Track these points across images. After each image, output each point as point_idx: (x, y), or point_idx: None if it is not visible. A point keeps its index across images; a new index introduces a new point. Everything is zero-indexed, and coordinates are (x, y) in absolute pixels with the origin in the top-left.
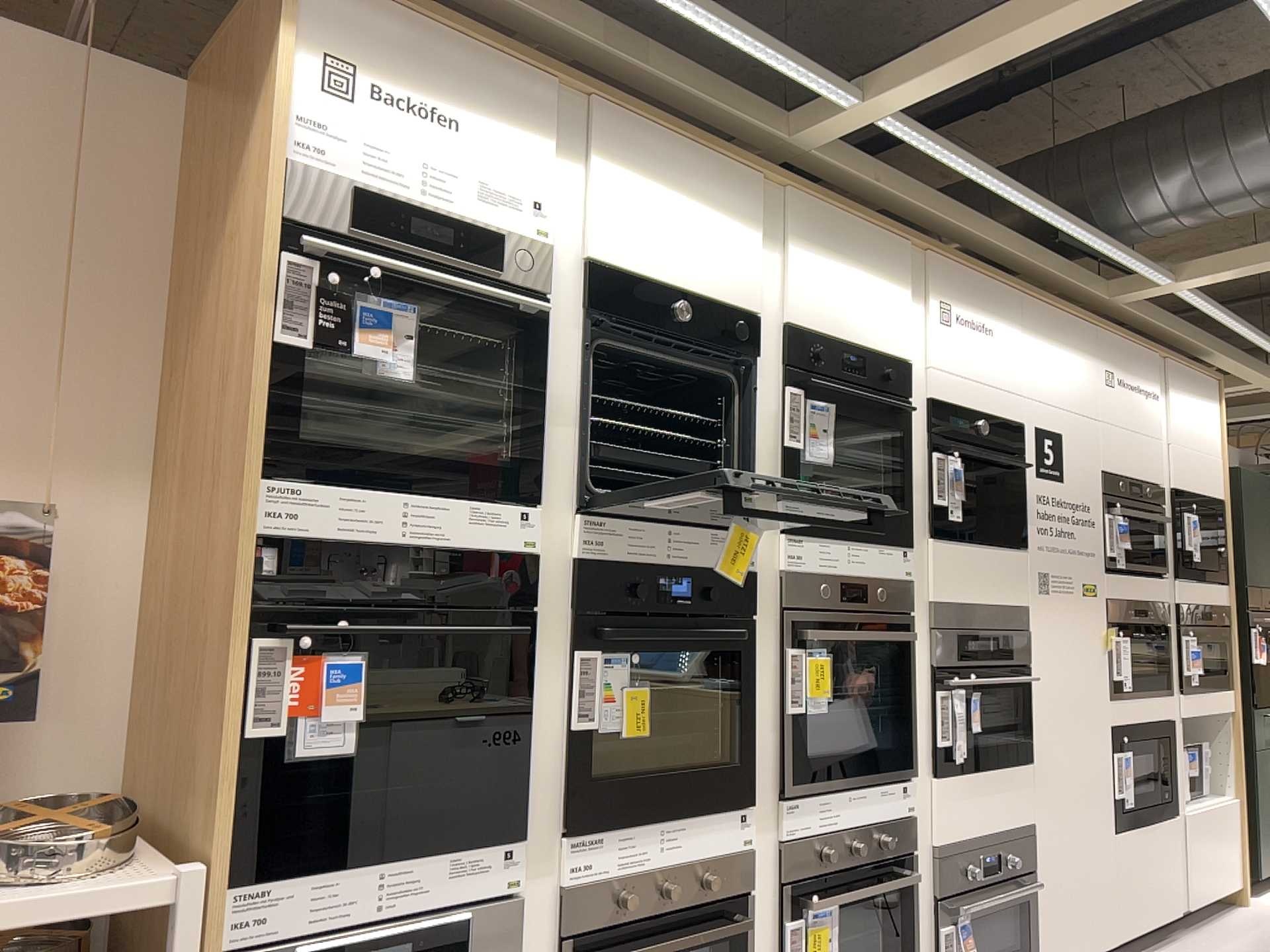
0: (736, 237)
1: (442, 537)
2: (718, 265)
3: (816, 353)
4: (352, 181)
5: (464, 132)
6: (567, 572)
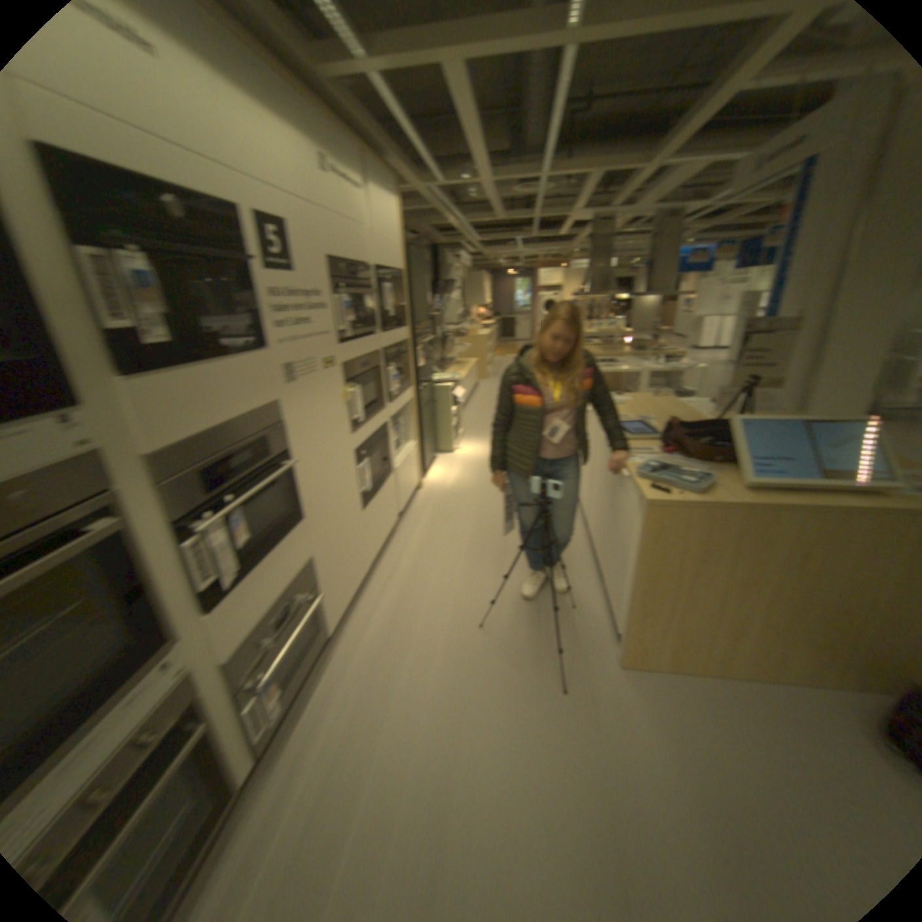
0: None
1: None
2: None
3: None
4: None
5: None
6: None
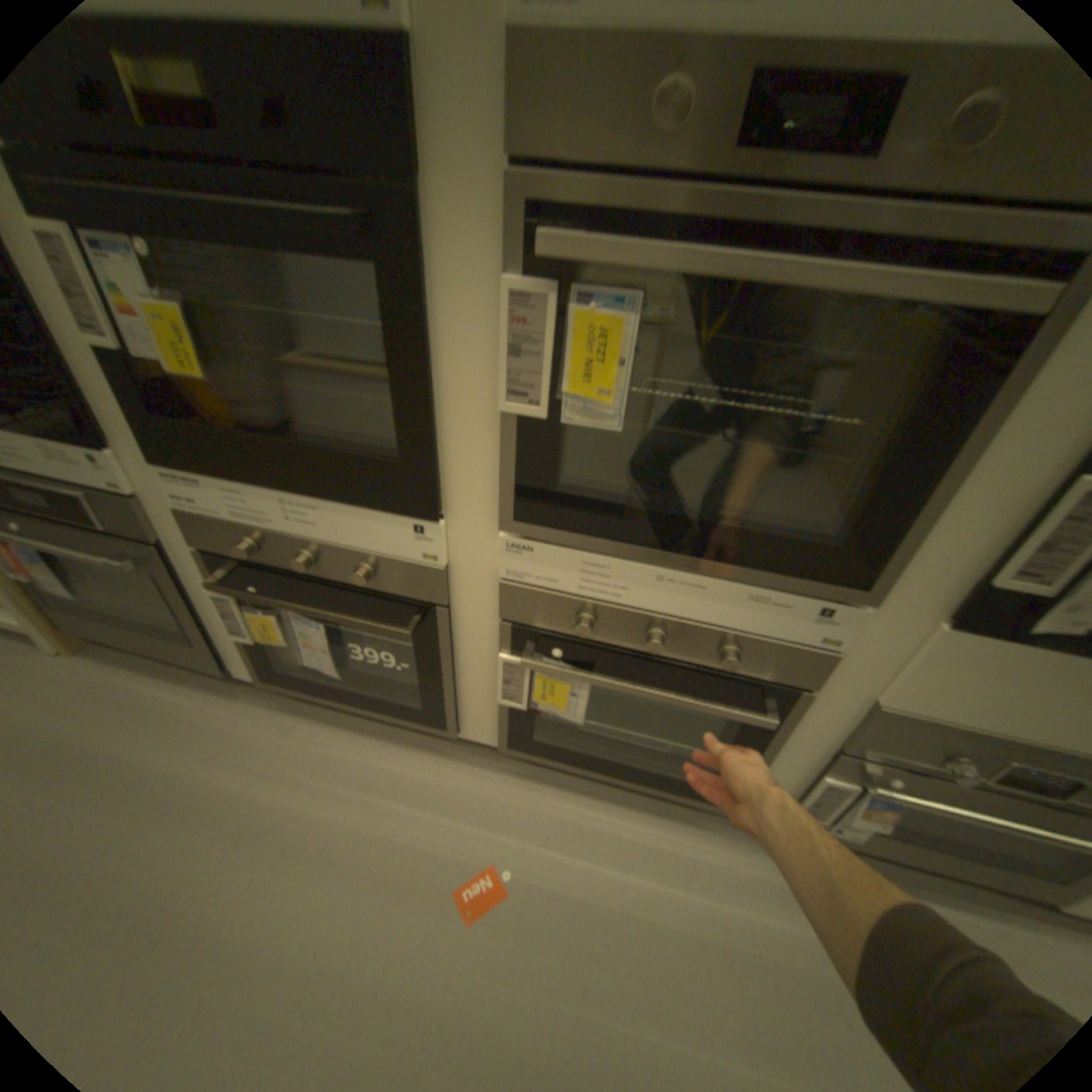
0: None
1: None
2: None
3: None
4: None
5: None
6: None
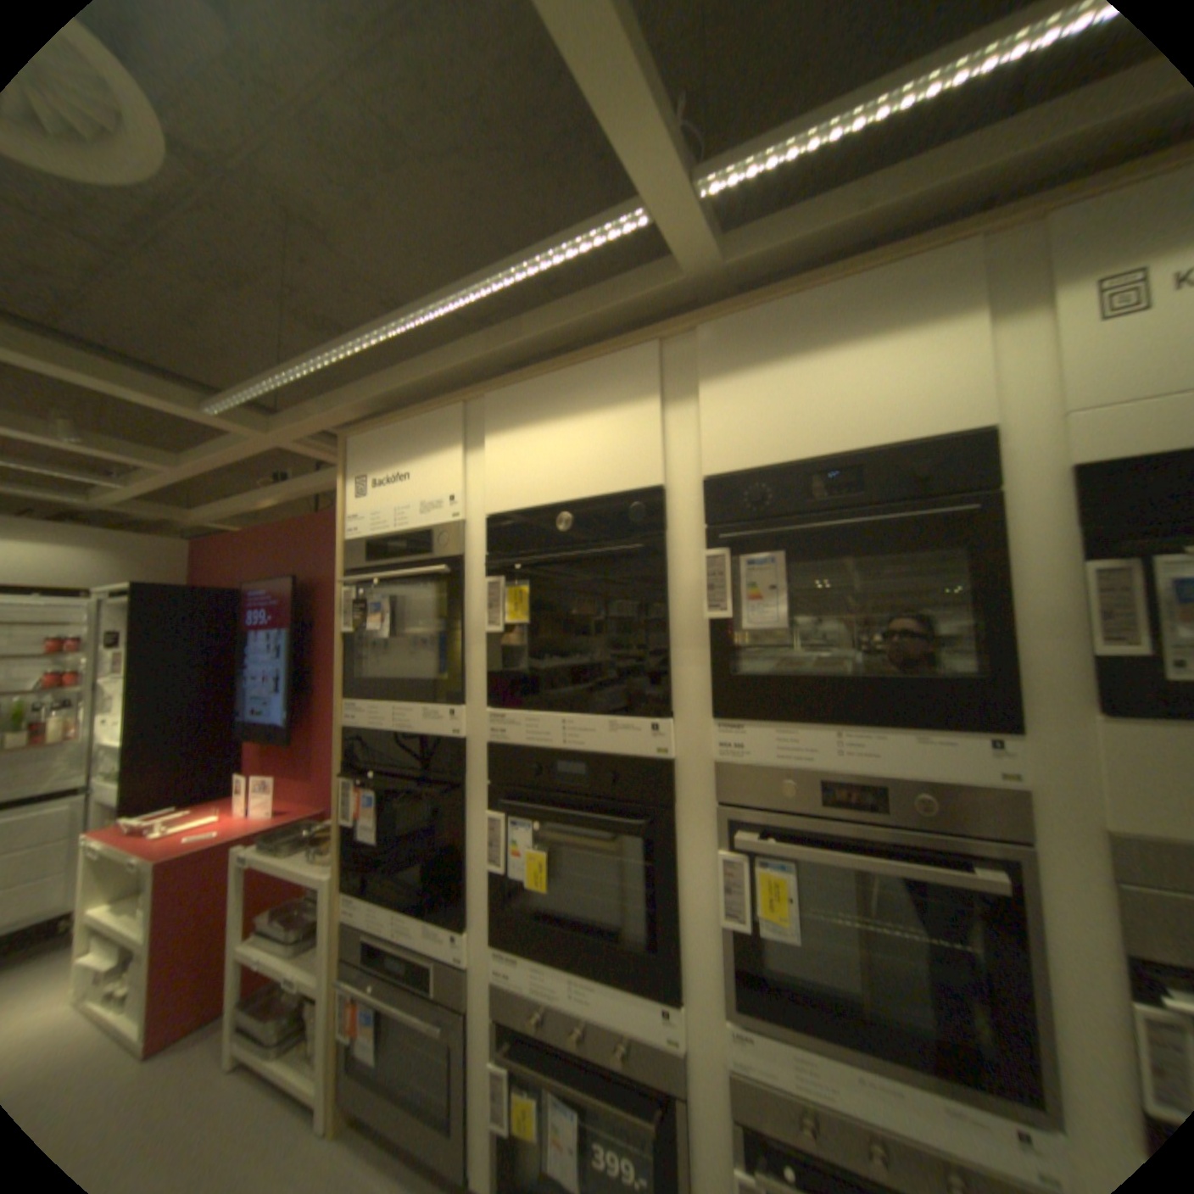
0: (627, 415)
1: (406, 731)
2: (604, 456)
3: (755, 491)
4: (360, 535)
5: (406, 472)
6: (485, 755)
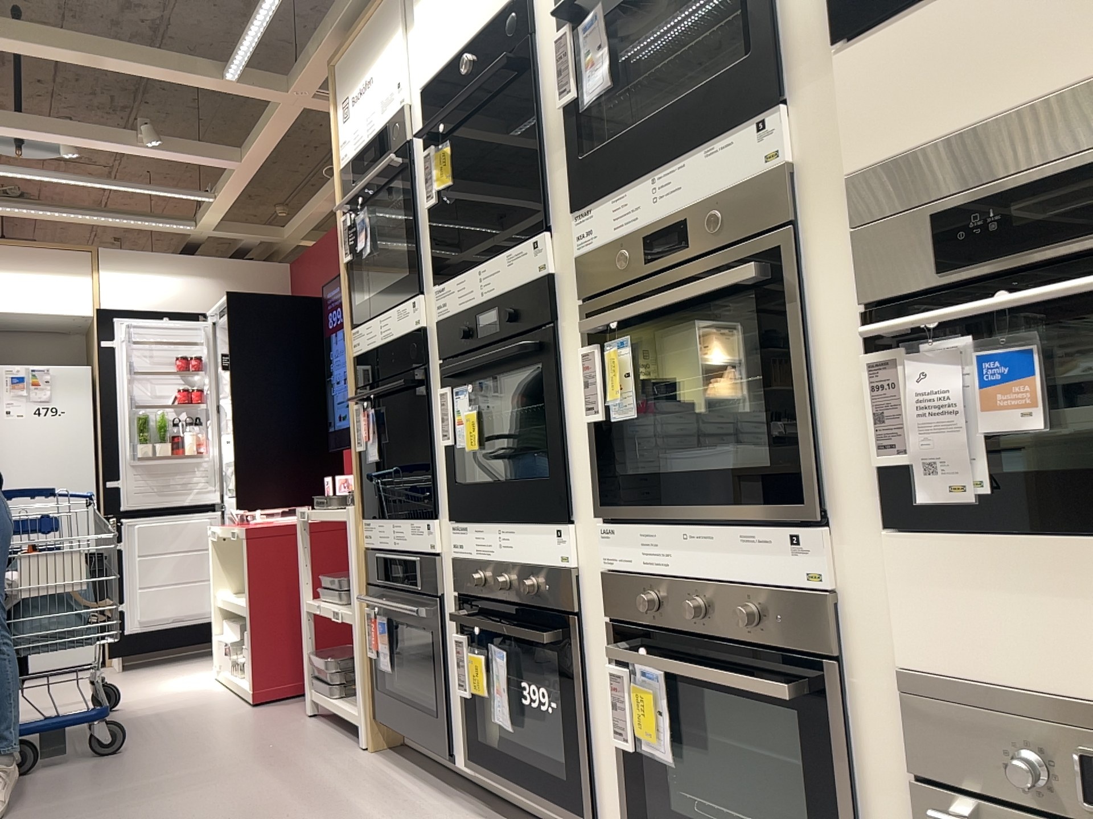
0: None
1: (387, 336)
2: None
3: None
4: (348, 159)
5: (370, 77)
6: (437, 335)
